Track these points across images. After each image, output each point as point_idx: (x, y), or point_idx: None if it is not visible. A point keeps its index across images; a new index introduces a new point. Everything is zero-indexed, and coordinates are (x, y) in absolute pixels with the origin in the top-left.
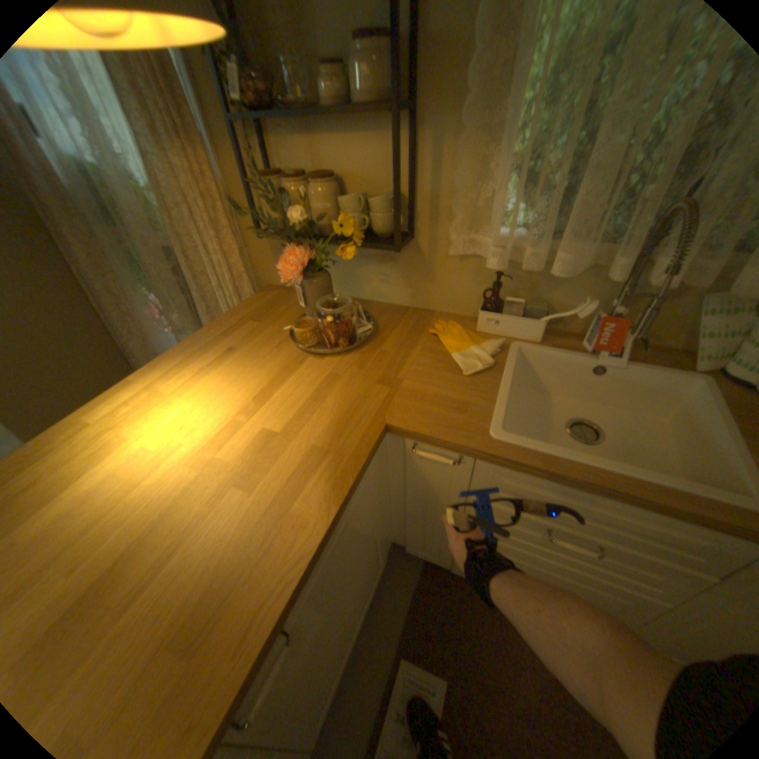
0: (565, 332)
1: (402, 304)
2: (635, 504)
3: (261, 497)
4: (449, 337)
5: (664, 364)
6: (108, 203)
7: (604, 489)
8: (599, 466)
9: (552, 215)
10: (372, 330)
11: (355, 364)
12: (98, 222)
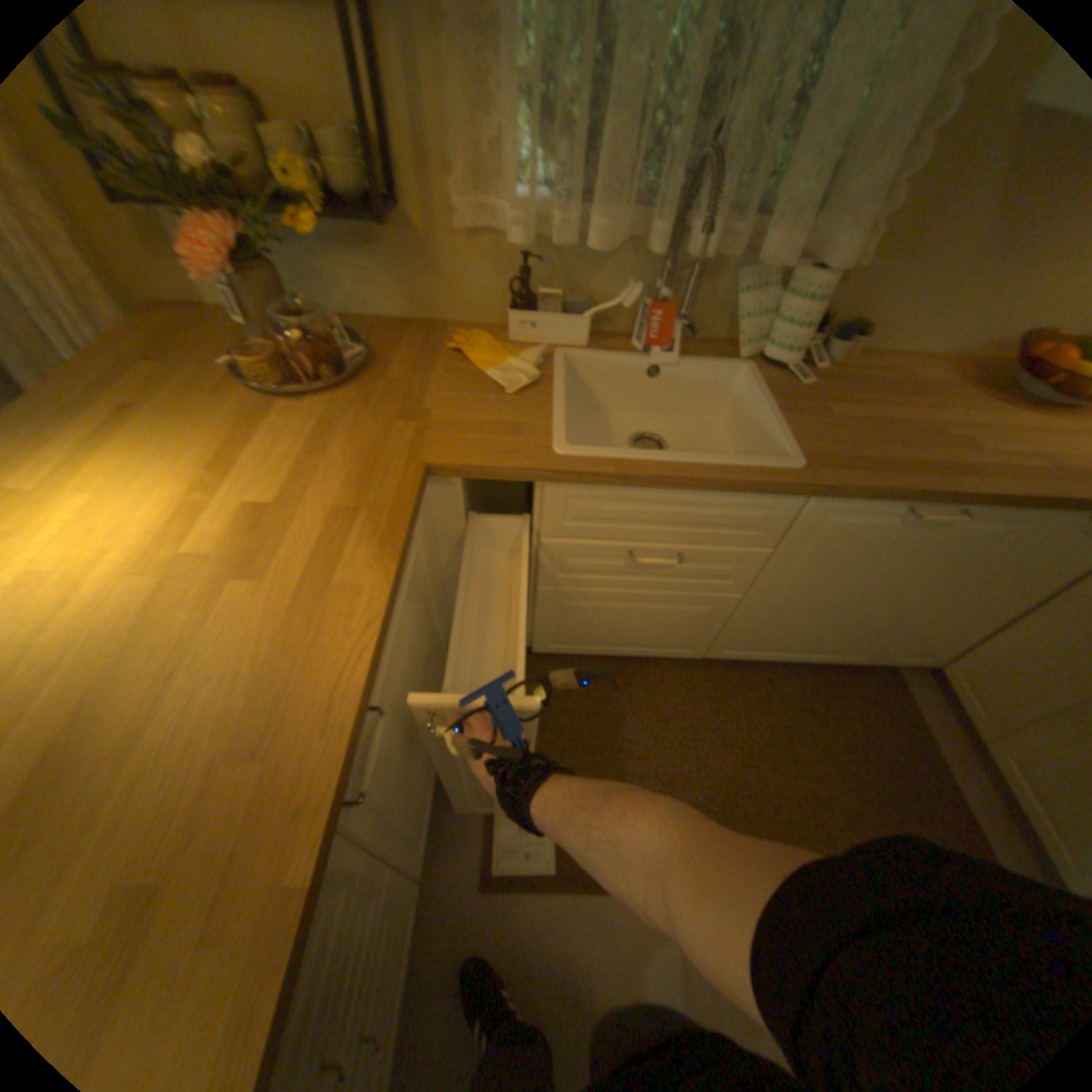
0: (611, 333)
1: (399, 317)
2: (701, 489)
3: (282, 577)
4: (478, 351)
5: (711, 355)
6: None
7: (674, 480)
8: (667, 459)
9: (578, 168)
10: (367, 353)
11: (357, 401)
12: None
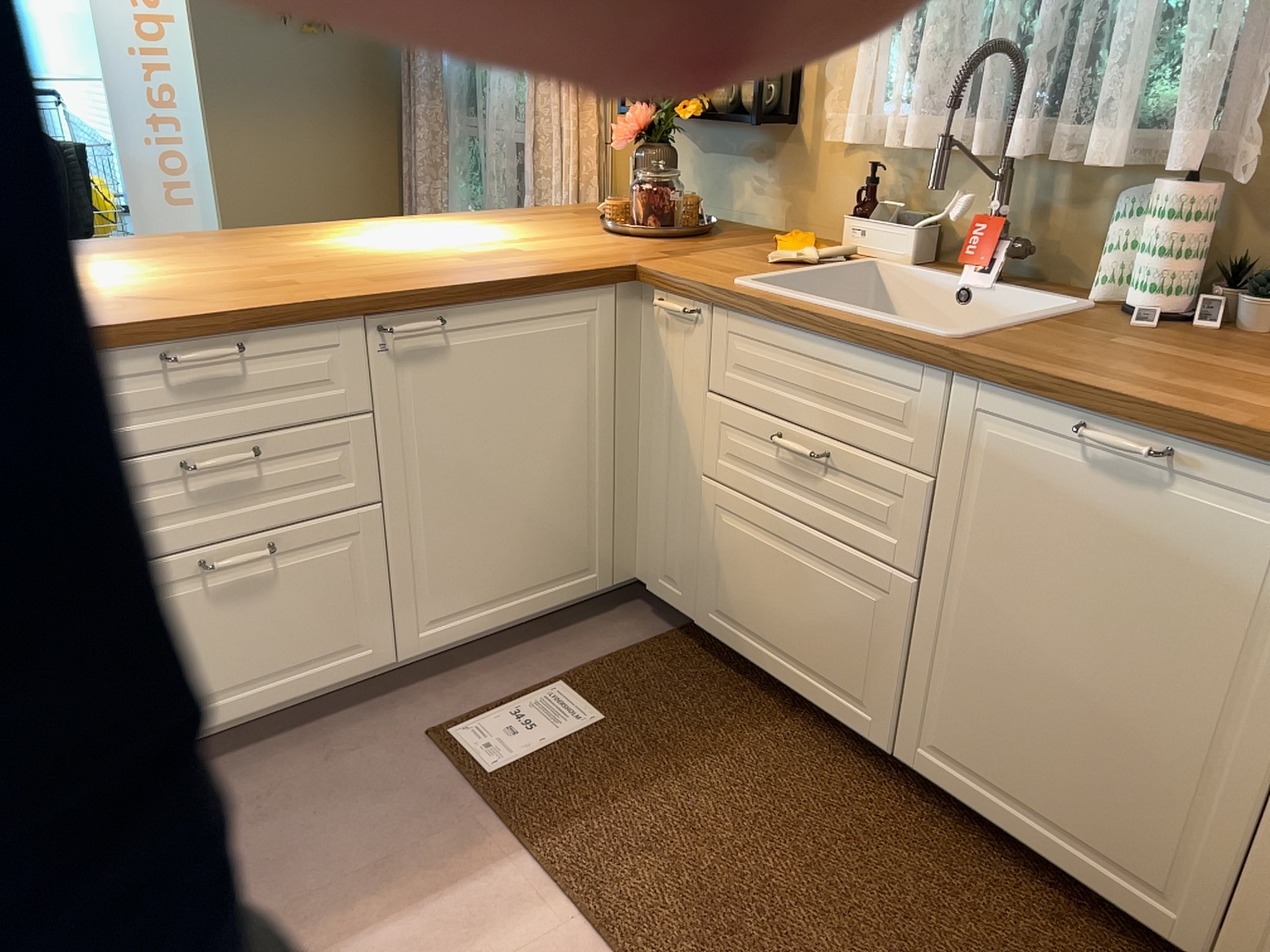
0: (960, 267)
1: (771, 229)
2: (827, 334)
3: (478, 263)
4: (785, 241)
5: (1045, 293)
6: (481, 84)
7: (803, 316)
8: (816, 303)
9: (914, 84)
10: (698, 227)
11: (651, 243)
12: (461, 110)
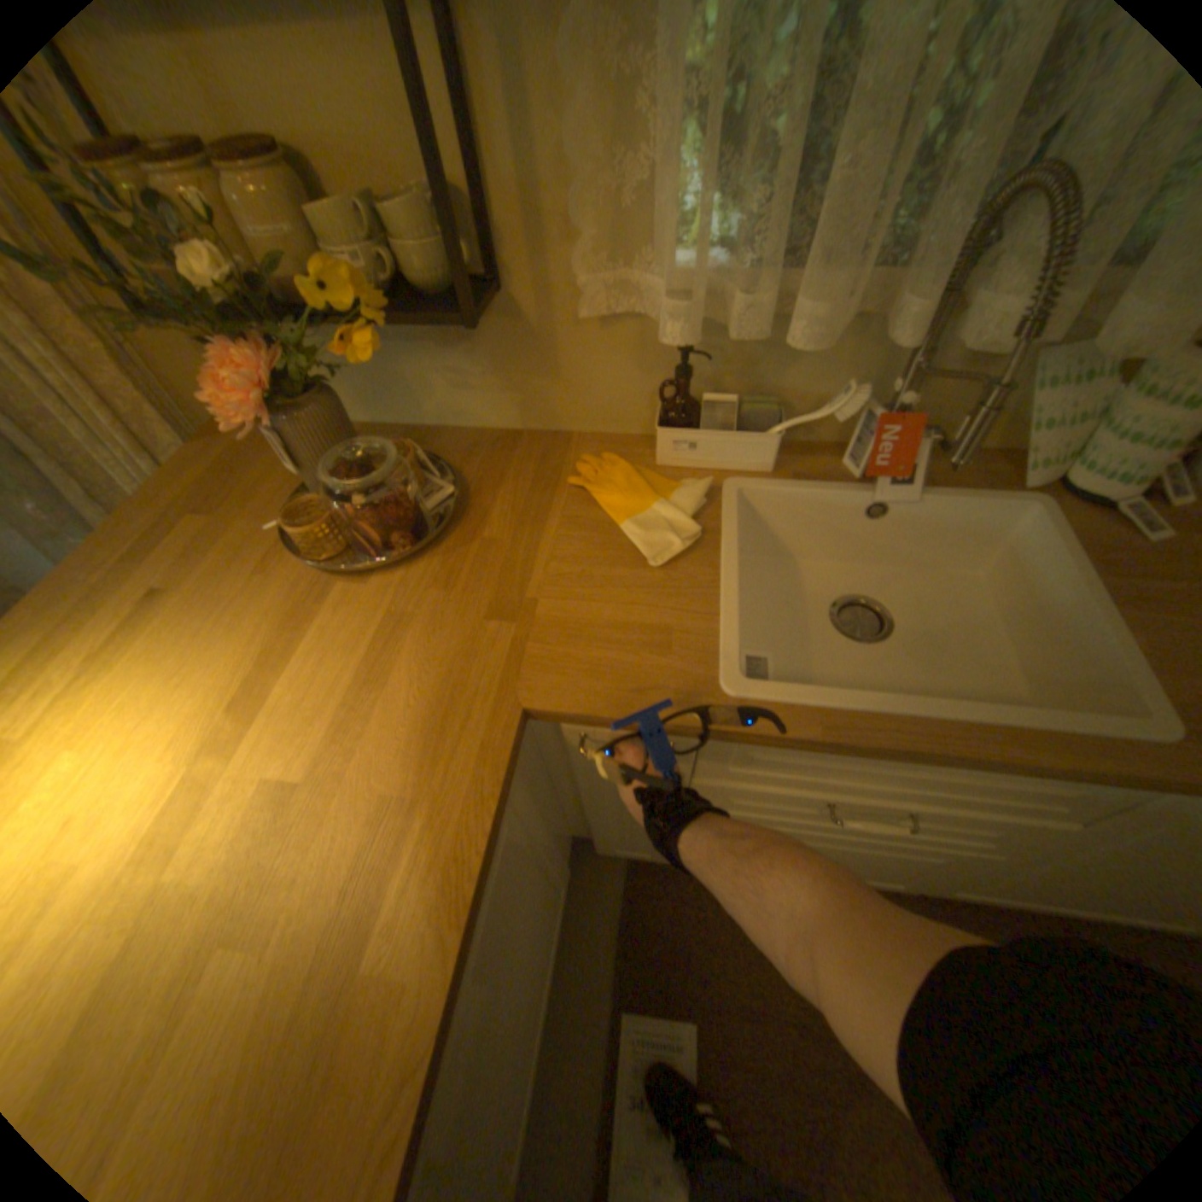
0: (809, 443)
1: (505, 427)
2: (978, 769)
3: (286, 956)
4: (609, 490)
5: (977, 483)
6: None
7: (929, 755)
8: (916, 713)
9: (778, 218)
10: (456, 499)
11: (435, 581)
12: None
